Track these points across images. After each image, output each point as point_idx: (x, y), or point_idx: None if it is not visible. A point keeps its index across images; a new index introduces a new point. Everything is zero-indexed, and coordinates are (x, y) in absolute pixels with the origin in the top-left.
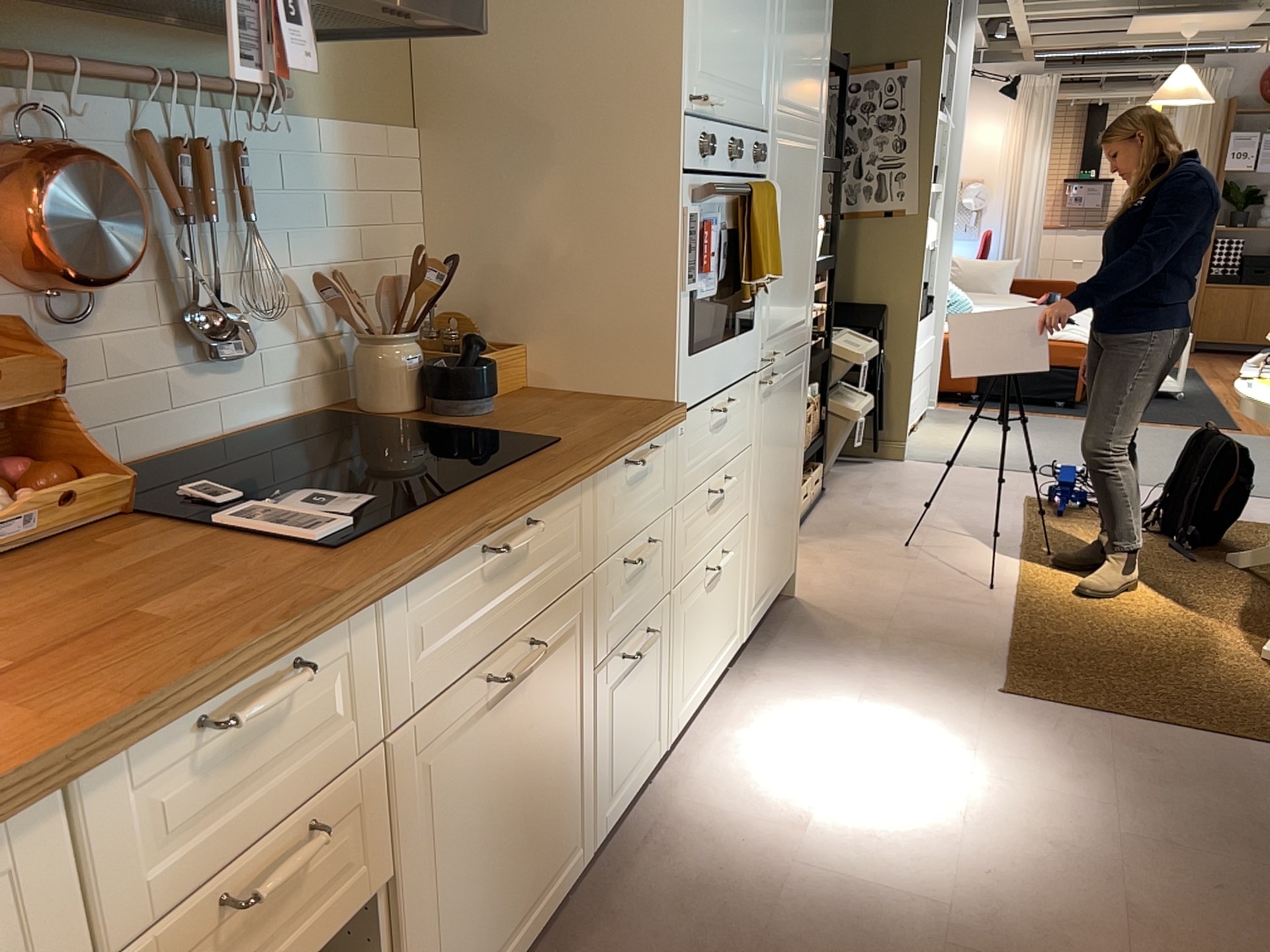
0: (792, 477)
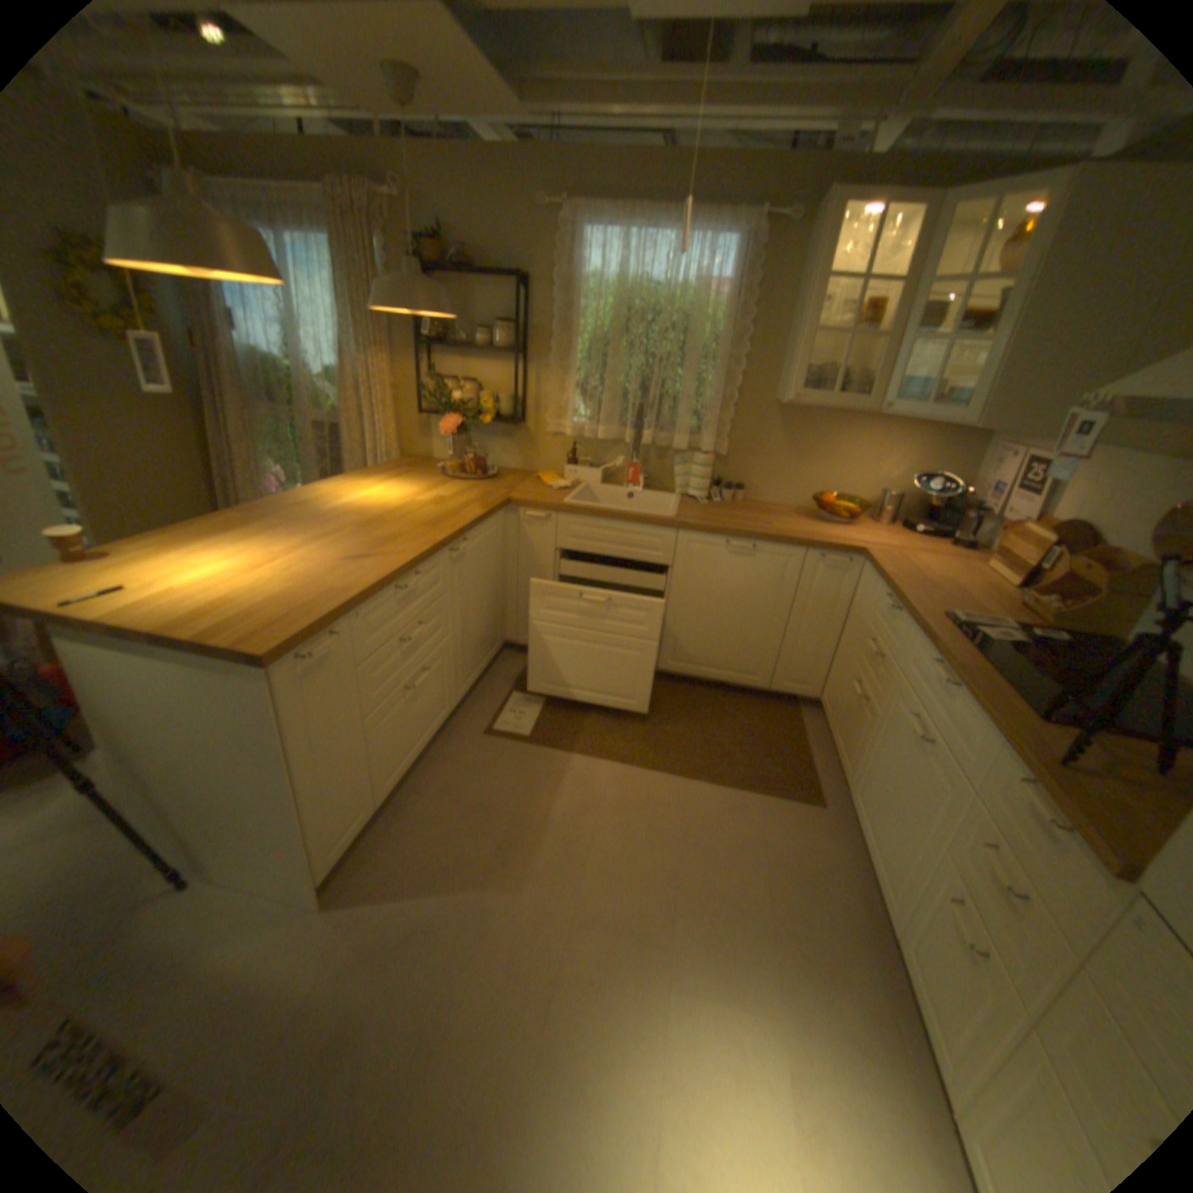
0: None
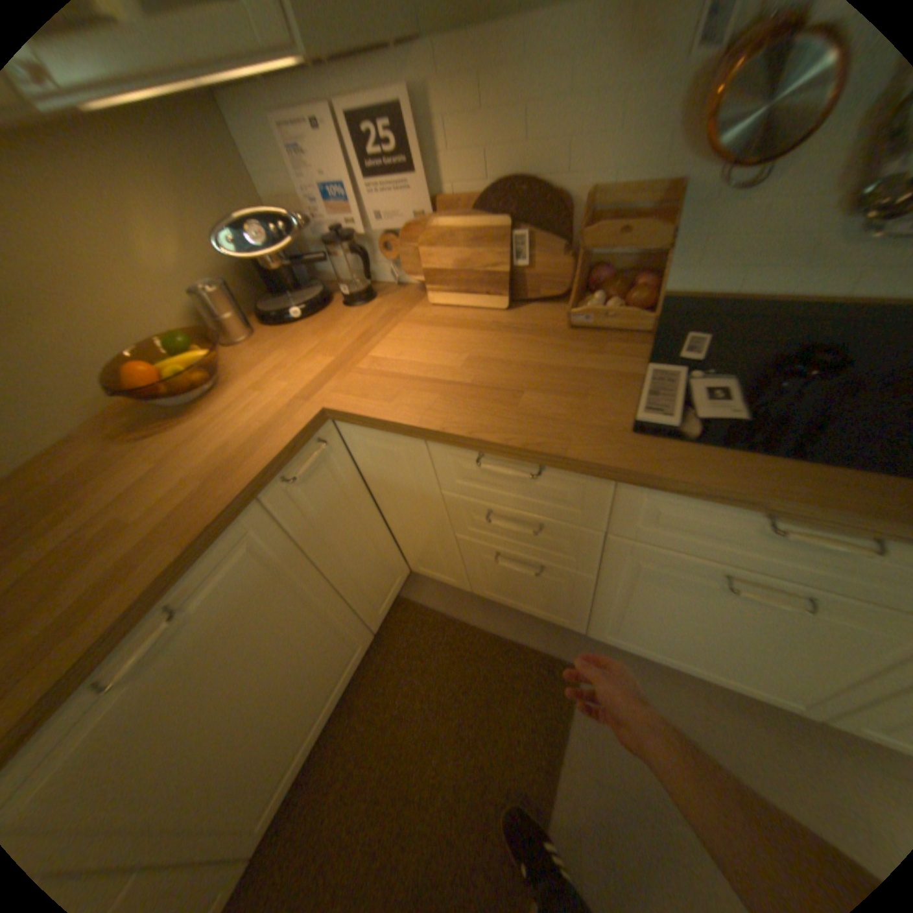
0: None
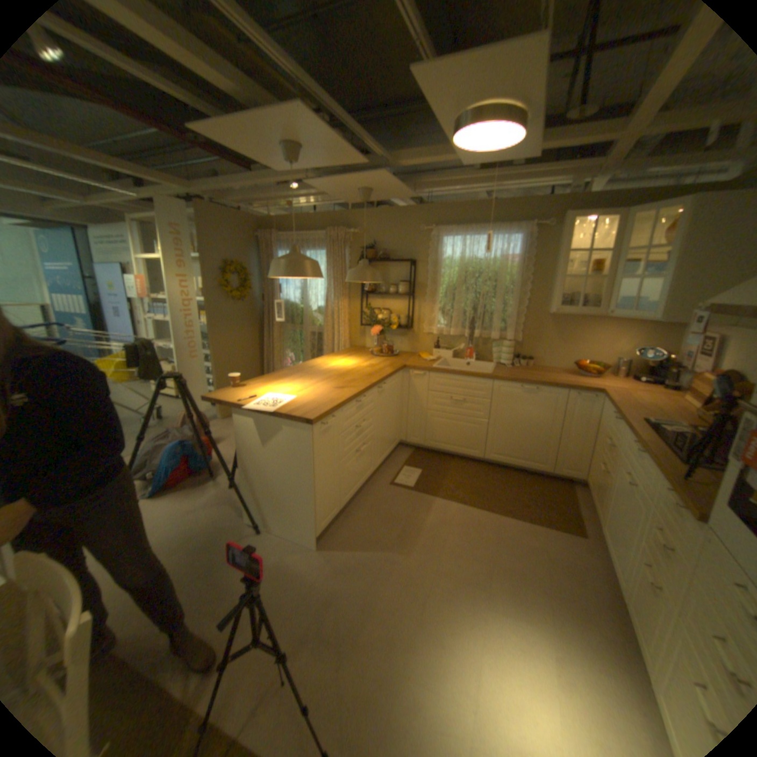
0: None
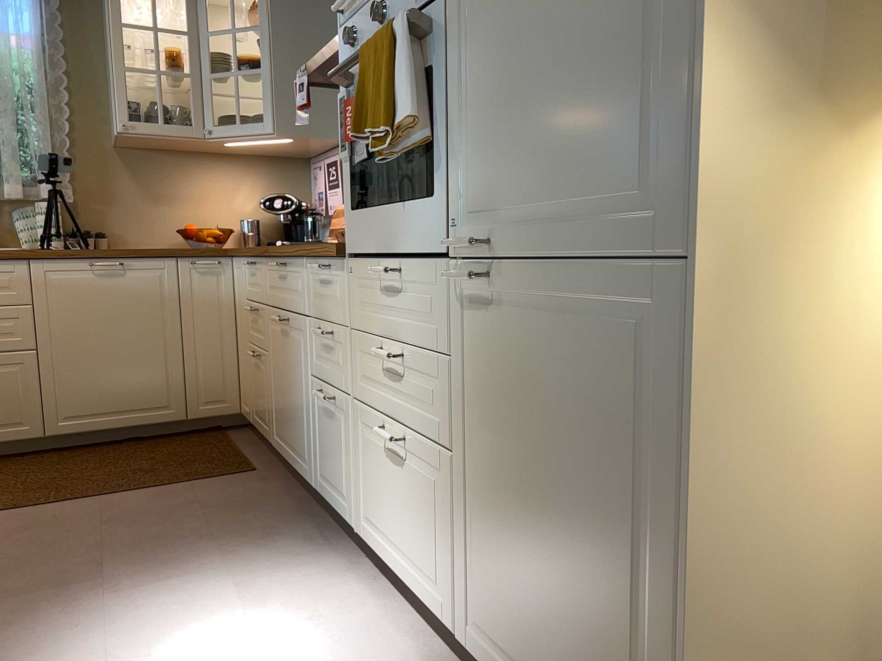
0: (615, 563)
